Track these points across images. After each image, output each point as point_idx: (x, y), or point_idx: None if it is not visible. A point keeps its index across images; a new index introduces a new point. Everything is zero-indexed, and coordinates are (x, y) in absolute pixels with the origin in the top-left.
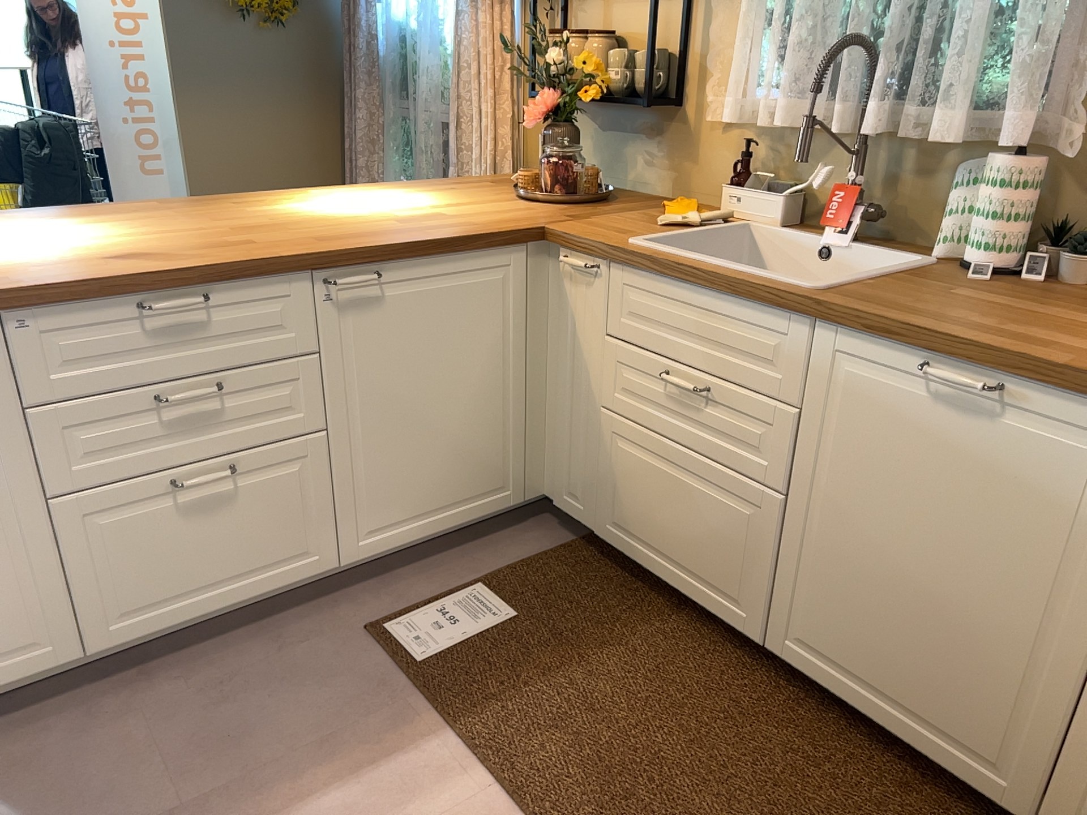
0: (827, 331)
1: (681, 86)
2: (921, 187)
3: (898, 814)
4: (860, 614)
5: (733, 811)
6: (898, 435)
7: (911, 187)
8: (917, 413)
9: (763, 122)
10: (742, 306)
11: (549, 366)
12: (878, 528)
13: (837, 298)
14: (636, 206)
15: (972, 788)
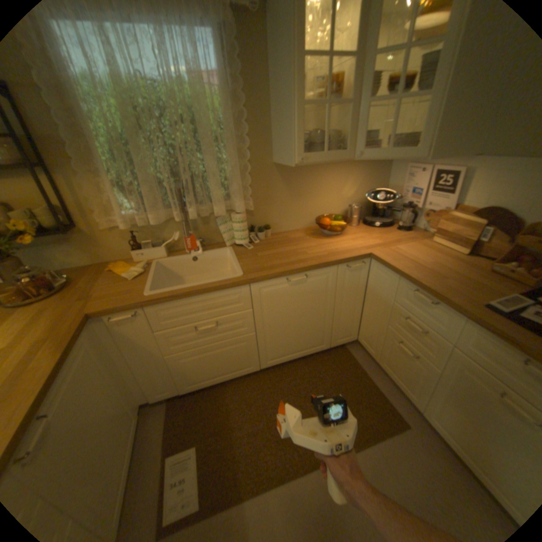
0: (255, 284)
1: (71, 216)
2: (207, 226)
3: (313, 370)
4: (285, 341)
5: (304, 409)
6: (284, 298)
7: (204, 227)
8: (287, 290)
9: (136, 222)
10: (221, 292)
11: (117, 363)
12: (285, 321)
13: (252, 274)
14: (92, 276)
15: (318, 351)
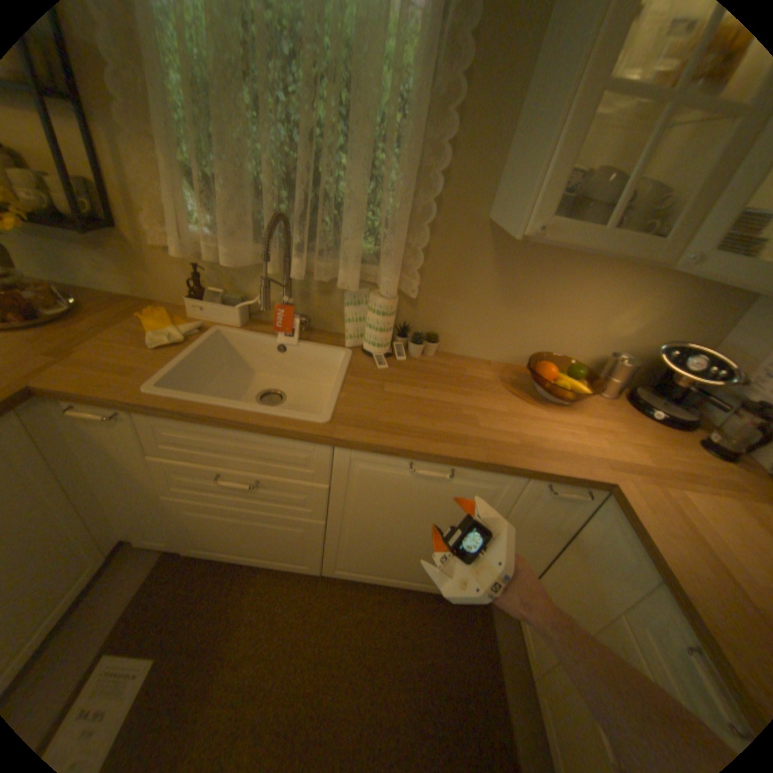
0: (344, 450)
1: (109, 208)
2: (326, 300)
3: (410, 621)
4: (377, 556)
5: (356, 693)
6: (395, 491)
7: (319, 299)
8: (406, 482)
9: (205, 253)
10: (274, 438)
11: (87, 474)
12: (385, 527)
13: (345, 427)
14: (109, 317)
15: (433, 593)
